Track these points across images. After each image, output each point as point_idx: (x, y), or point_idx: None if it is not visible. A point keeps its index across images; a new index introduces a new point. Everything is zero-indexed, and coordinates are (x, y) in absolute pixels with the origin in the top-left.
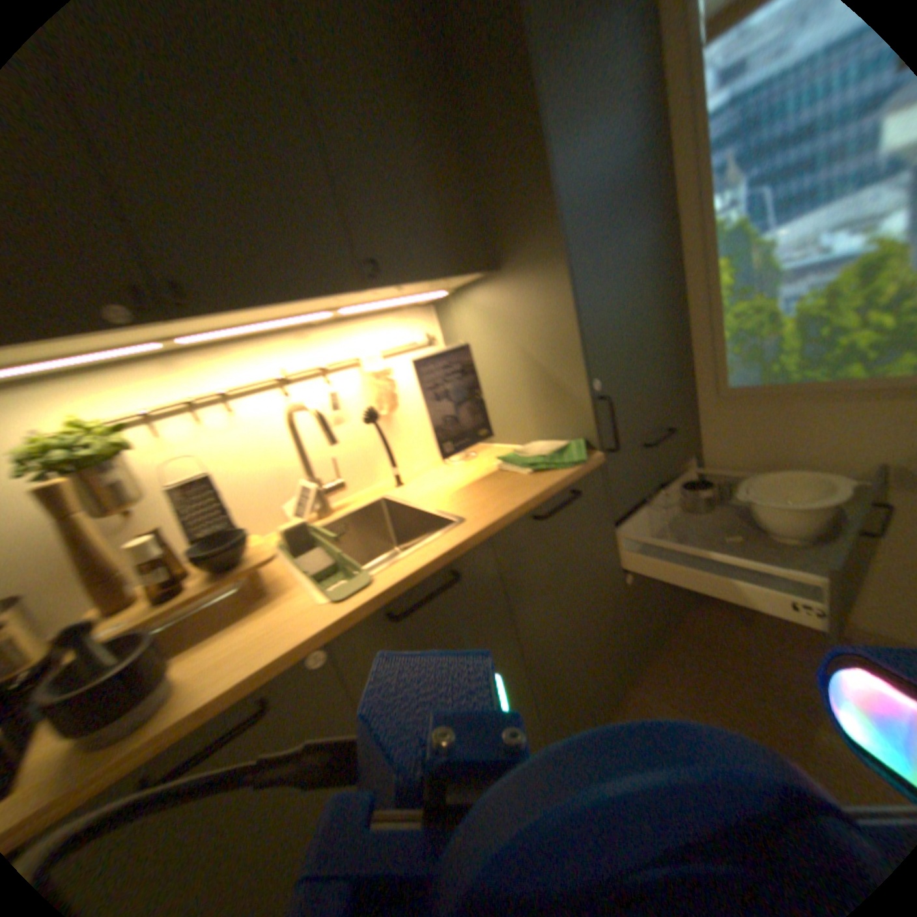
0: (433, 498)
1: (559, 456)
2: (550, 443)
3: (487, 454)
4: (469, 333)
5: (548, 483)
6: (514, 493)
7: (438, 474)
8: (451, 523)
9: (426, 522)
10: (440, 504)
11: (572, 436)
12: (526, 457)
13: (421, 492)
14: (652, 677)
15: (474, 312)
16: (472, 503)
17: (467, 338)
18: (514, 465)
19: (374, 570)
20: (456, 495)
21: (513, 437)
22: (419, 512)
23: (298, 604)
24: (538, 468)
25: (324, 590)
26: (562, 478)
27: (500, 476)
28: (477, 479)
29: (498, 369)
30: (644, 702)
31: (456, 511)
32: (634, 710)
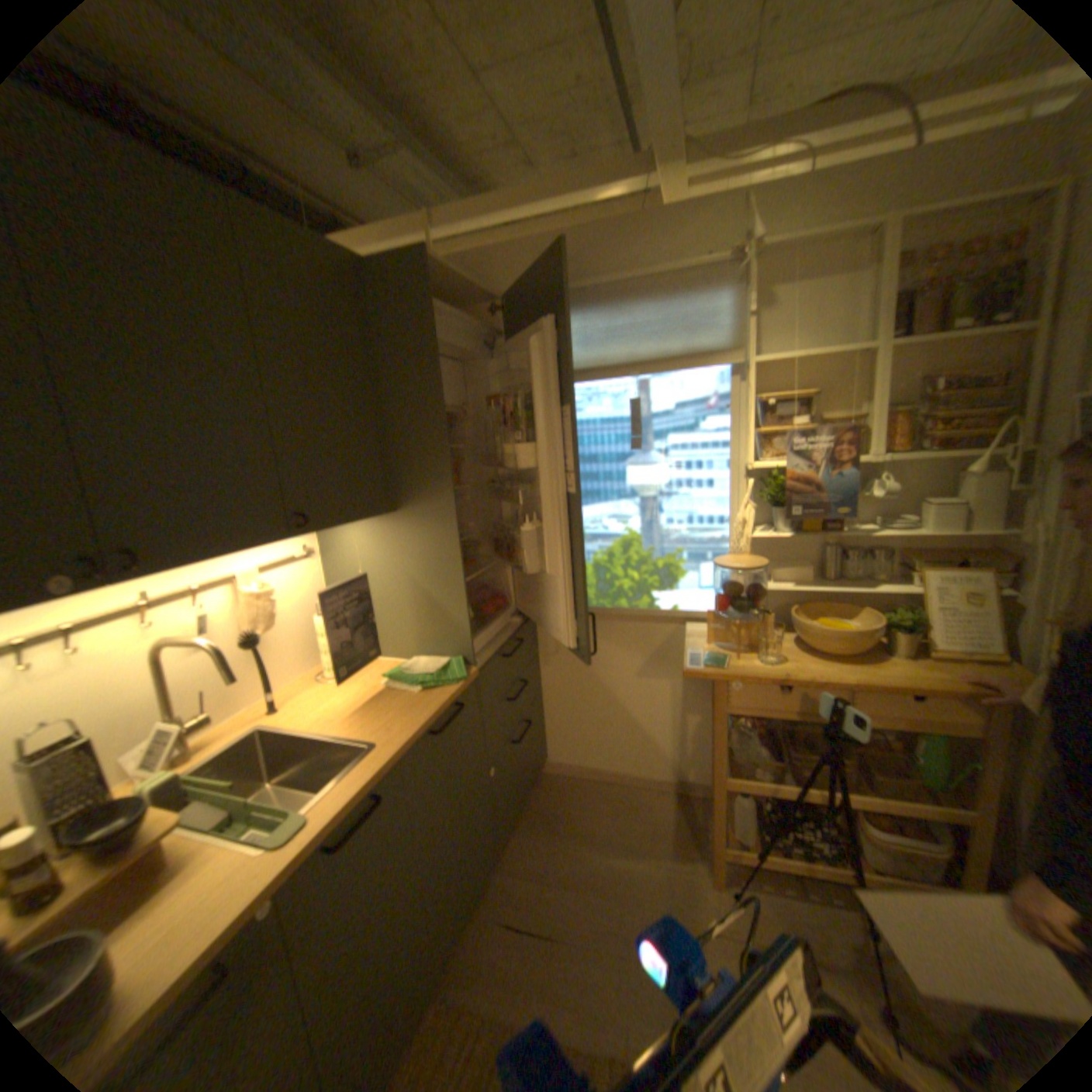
0: (327, 726)
1: (445, 675)
2: (433, 661)
3: (366, 669)
4: (357, 555)
5: (440, 702)
6: (414, 715)
7: (317, 696)
8: (363, 751)
9: (321, 753)
10: (338, 733)
11: (453, 655)
12: (414, 676)
13: (307, 720)
14: (506, 862)
15: (364, 537)
16: (376, 729)
17: (353, 558)
18: (404, 685)
19: (303, 811)
20: (353, 721)
21: (393, 652)
22: (313, 743)
23: (226, 865)
24: (427, 687)
25: (253, 843)
26: (449, 695)
27: (392, 696)
28: (369, 701)
29: (384, 590)
30: (502, 886)
31: (362, 739)
32: (495, 897)
